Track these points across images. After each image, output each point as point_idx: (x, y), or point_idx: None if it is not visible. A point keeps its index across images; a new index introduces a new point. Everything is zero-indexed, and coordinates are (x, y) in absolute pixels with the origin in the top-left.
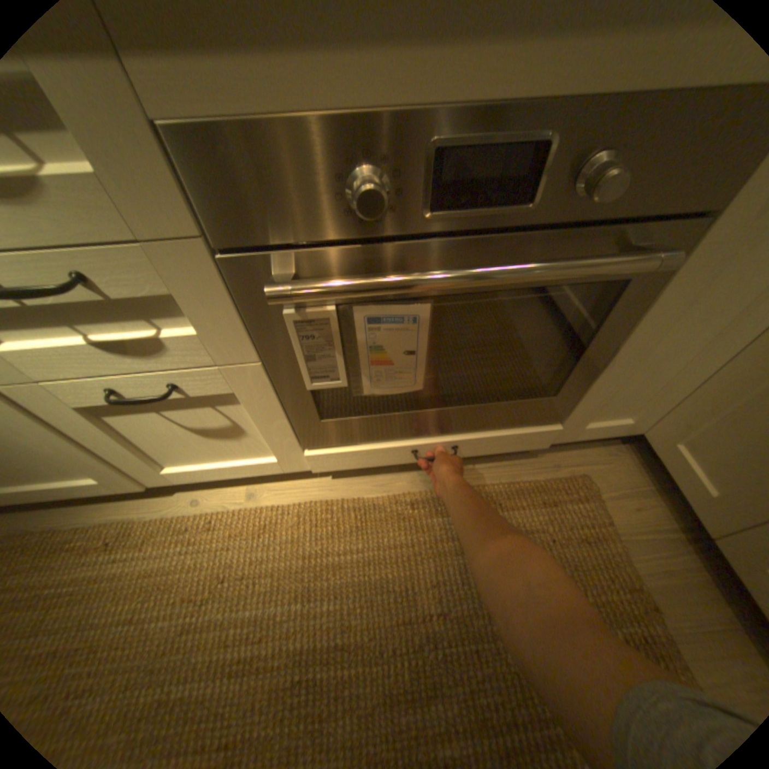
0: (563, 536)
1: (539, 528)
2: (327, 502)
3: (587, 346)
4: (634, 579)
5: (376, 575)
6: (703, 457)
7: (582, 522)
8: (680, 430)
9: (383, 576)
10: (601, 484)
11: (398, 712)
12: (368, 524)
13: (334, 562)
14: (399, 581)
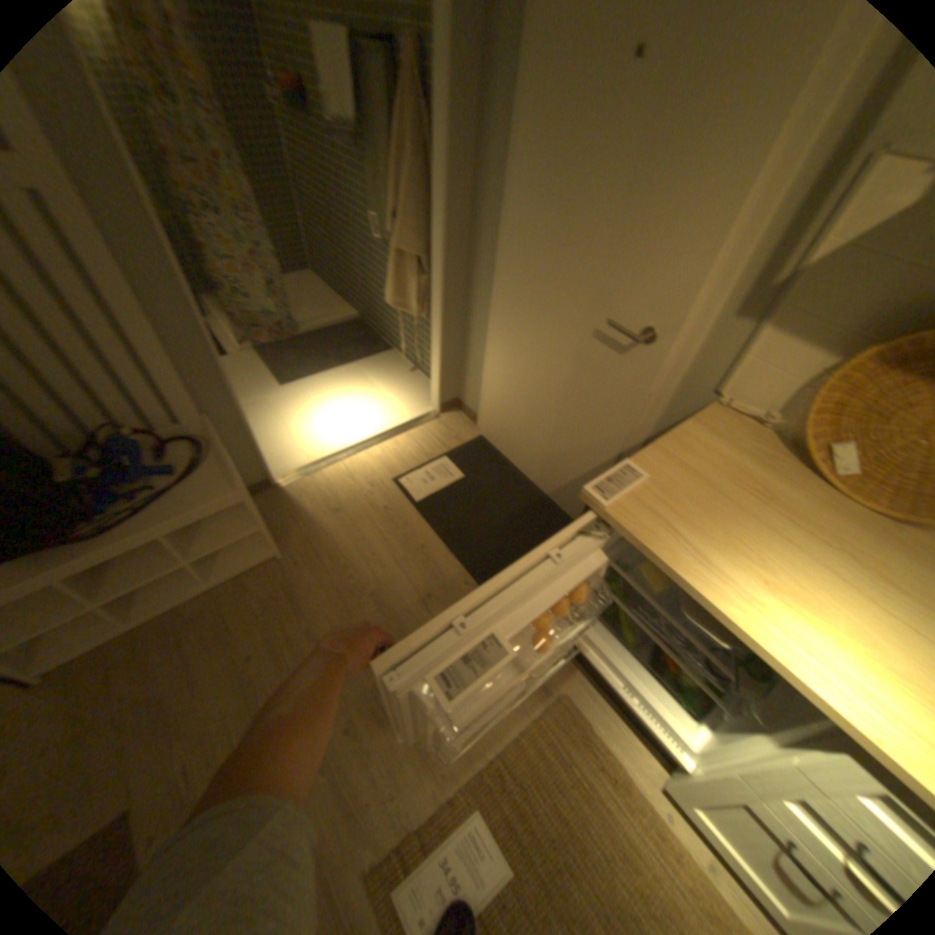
0: None
1: None
2: None
3: None
4: None
5: None
6: None
7: None
8: None
9: None
10: None
11: None
12: None
13: None
14: None
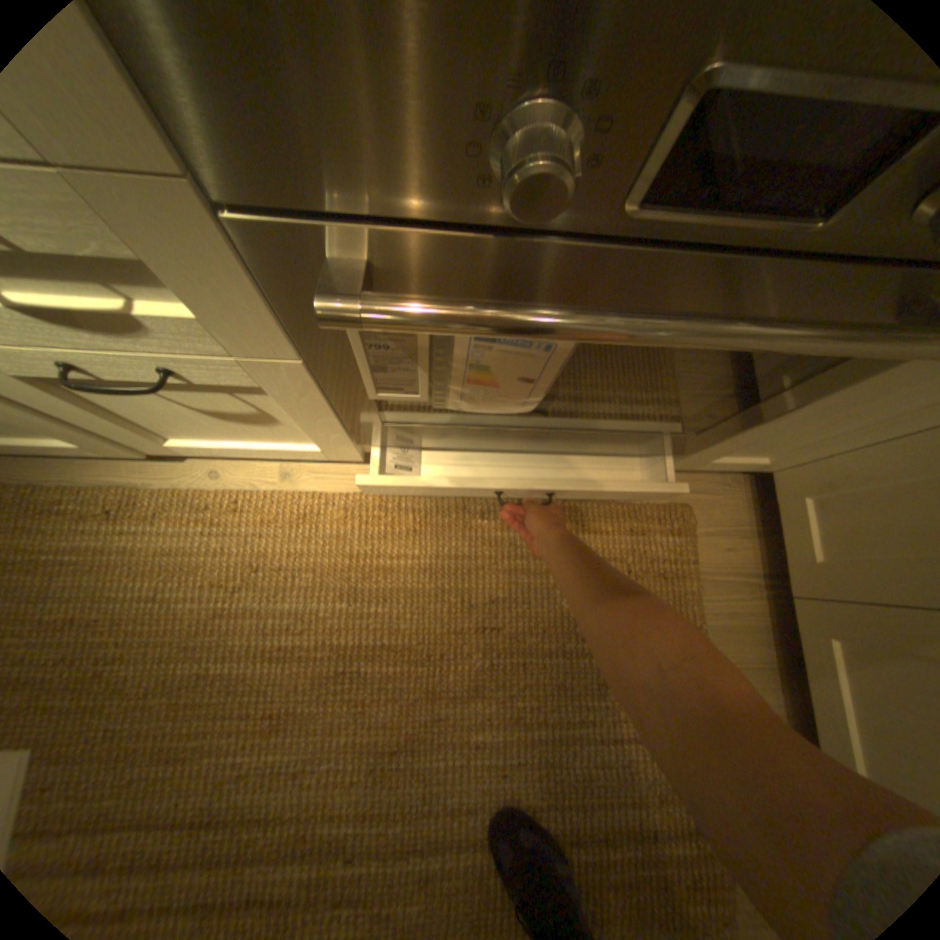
0: (641, 569)
1: (618, 557)
2: (381, 497)
3: (768, 393)
4: (697, 618)
5: (432, 585)
6: (829, 521)
7: (666, 556)
8: (819, 485)
9: (439, 586)
10: (700, 518)
11: (439, 706)
12: (428, 530)
13: (386, 566)
14: (456, 594)
